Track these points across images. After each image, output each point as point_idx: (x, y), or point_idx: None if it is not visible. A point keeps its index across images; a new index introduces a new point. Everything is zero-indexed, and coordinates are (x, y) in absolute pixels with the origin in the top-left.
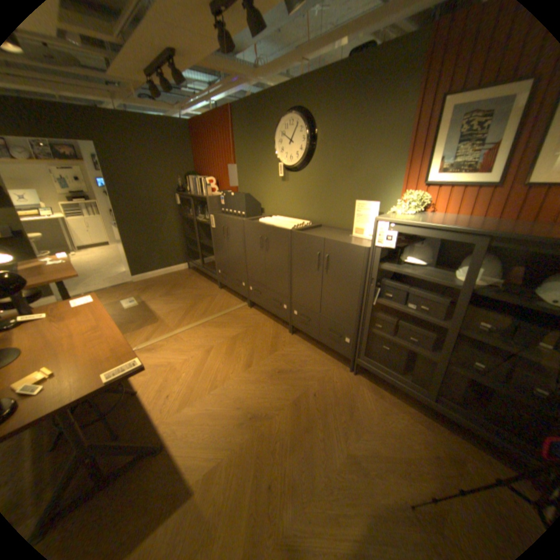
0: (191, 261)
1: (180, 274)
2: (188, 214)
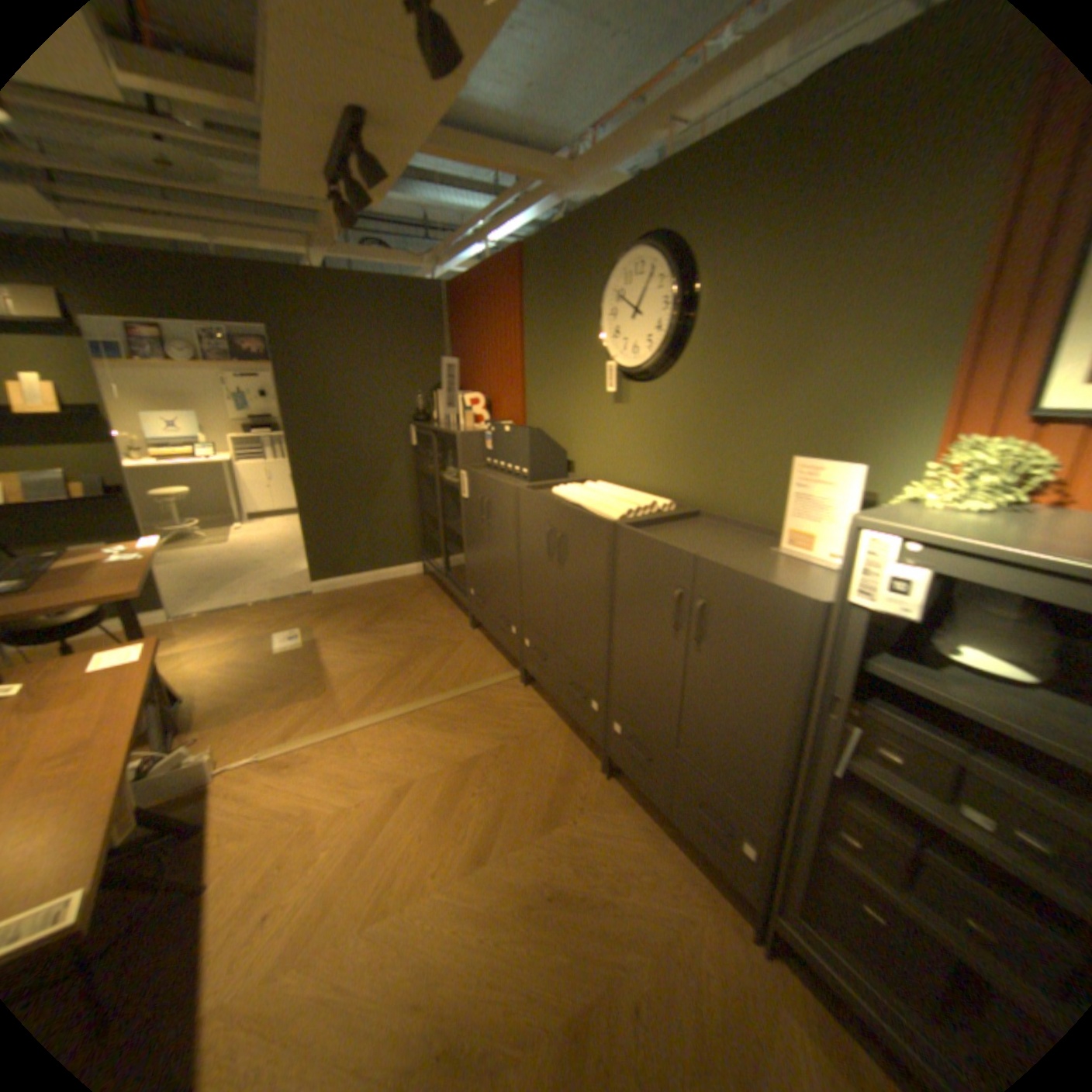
0: (427, 561)
1: (402, 586)
2: (427, 467)
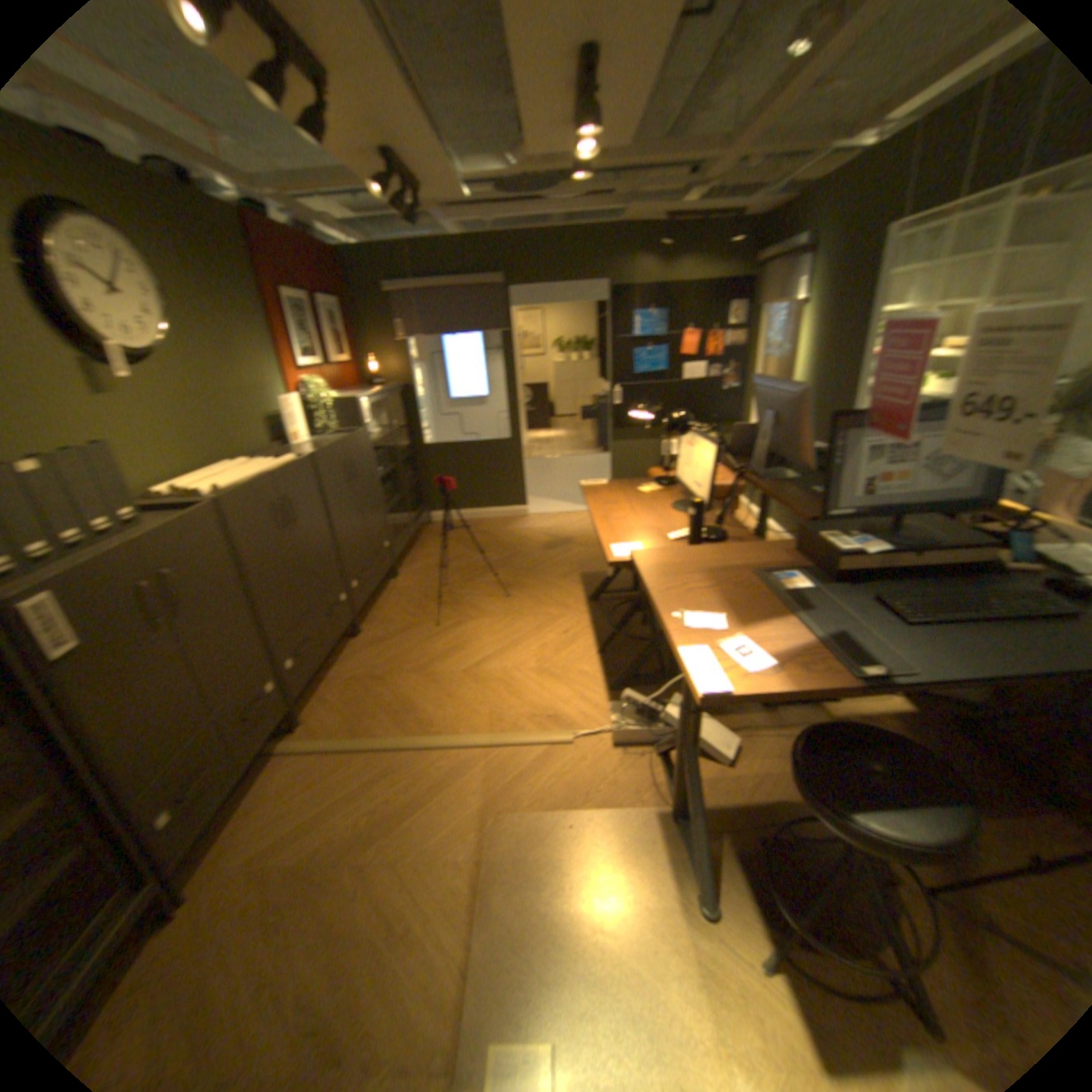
0: None
1: None
2: None
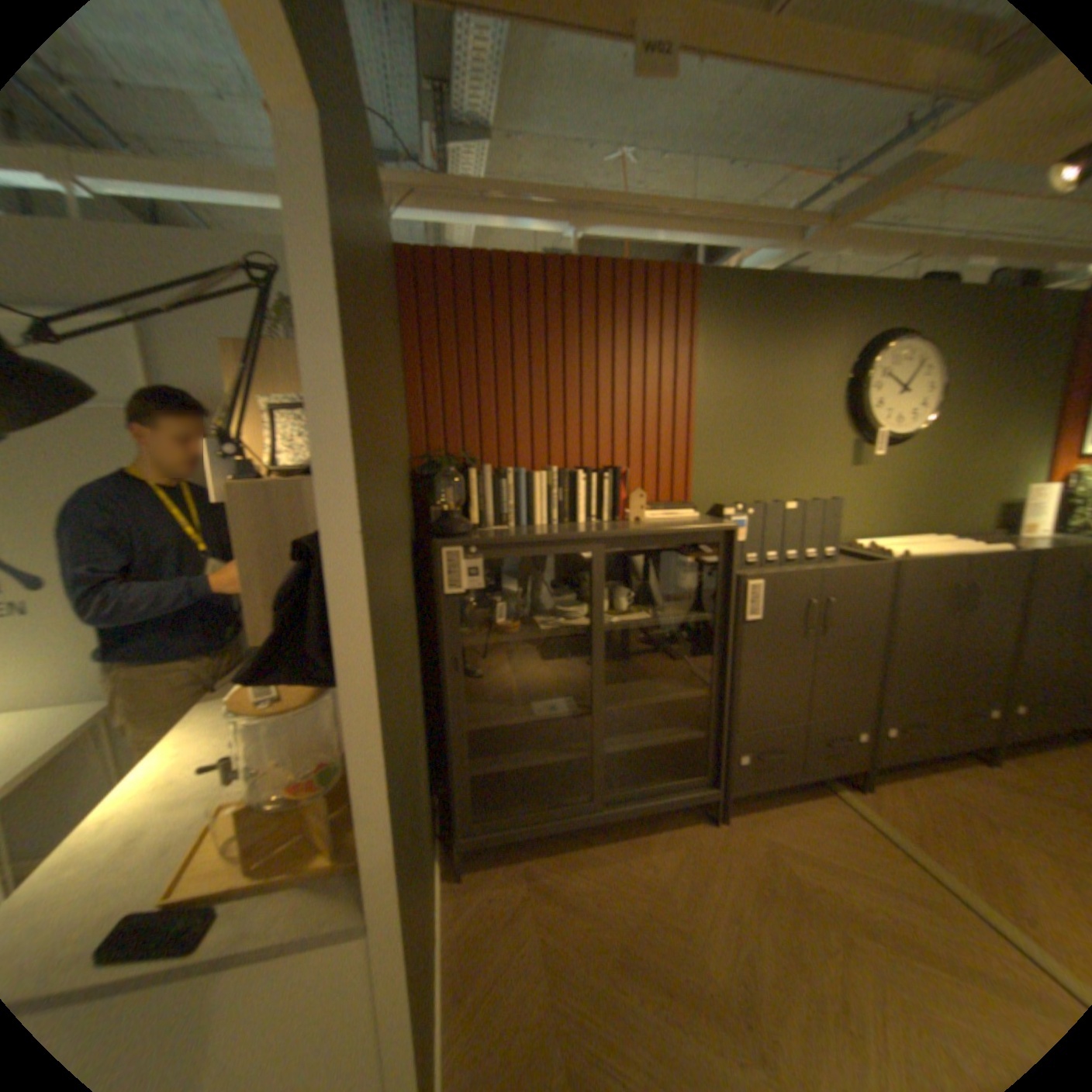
0: (493, 833)
1: (501, 931)
2: (503, 626)
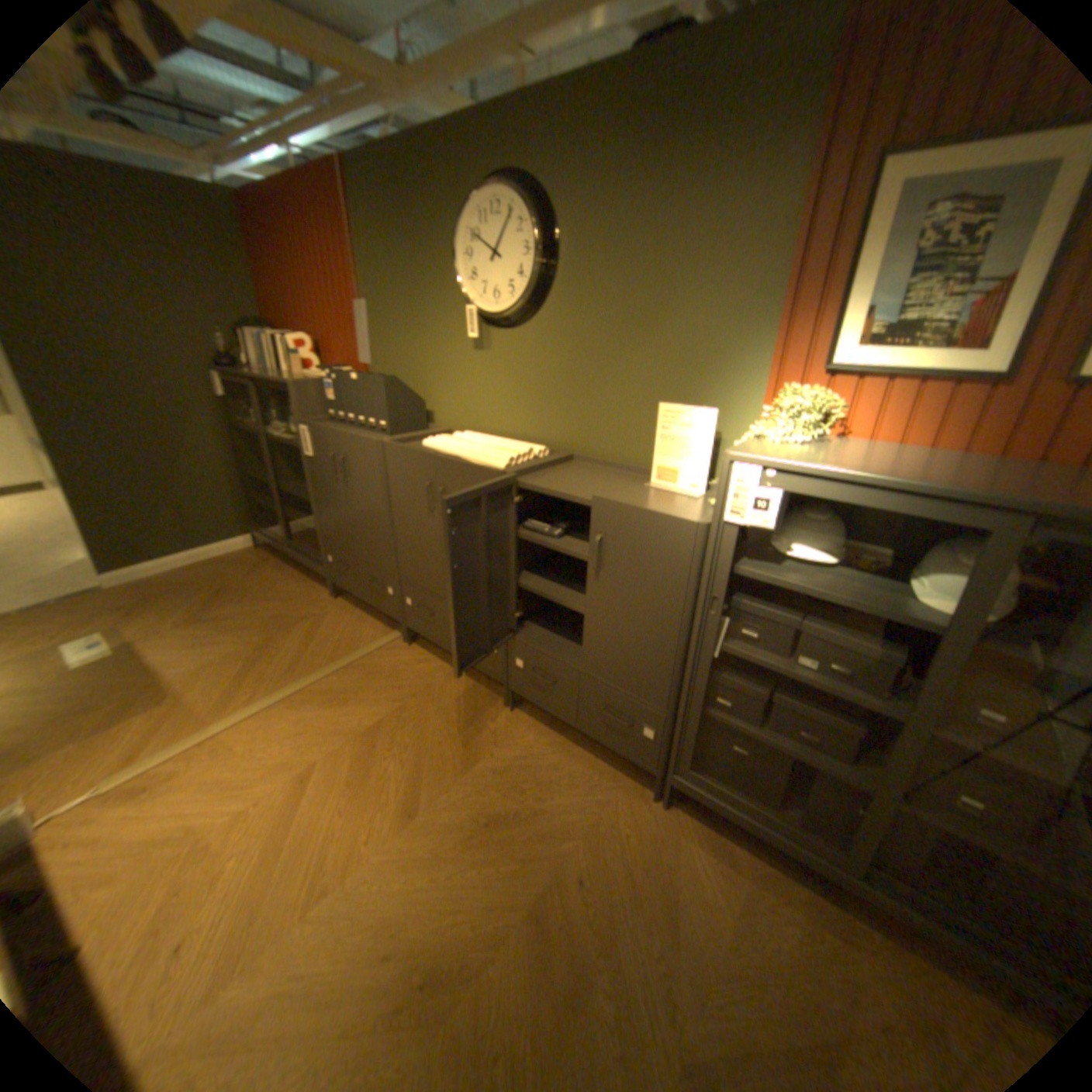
0: (258, 532)
1: (230, 564)
2: (244, 422)
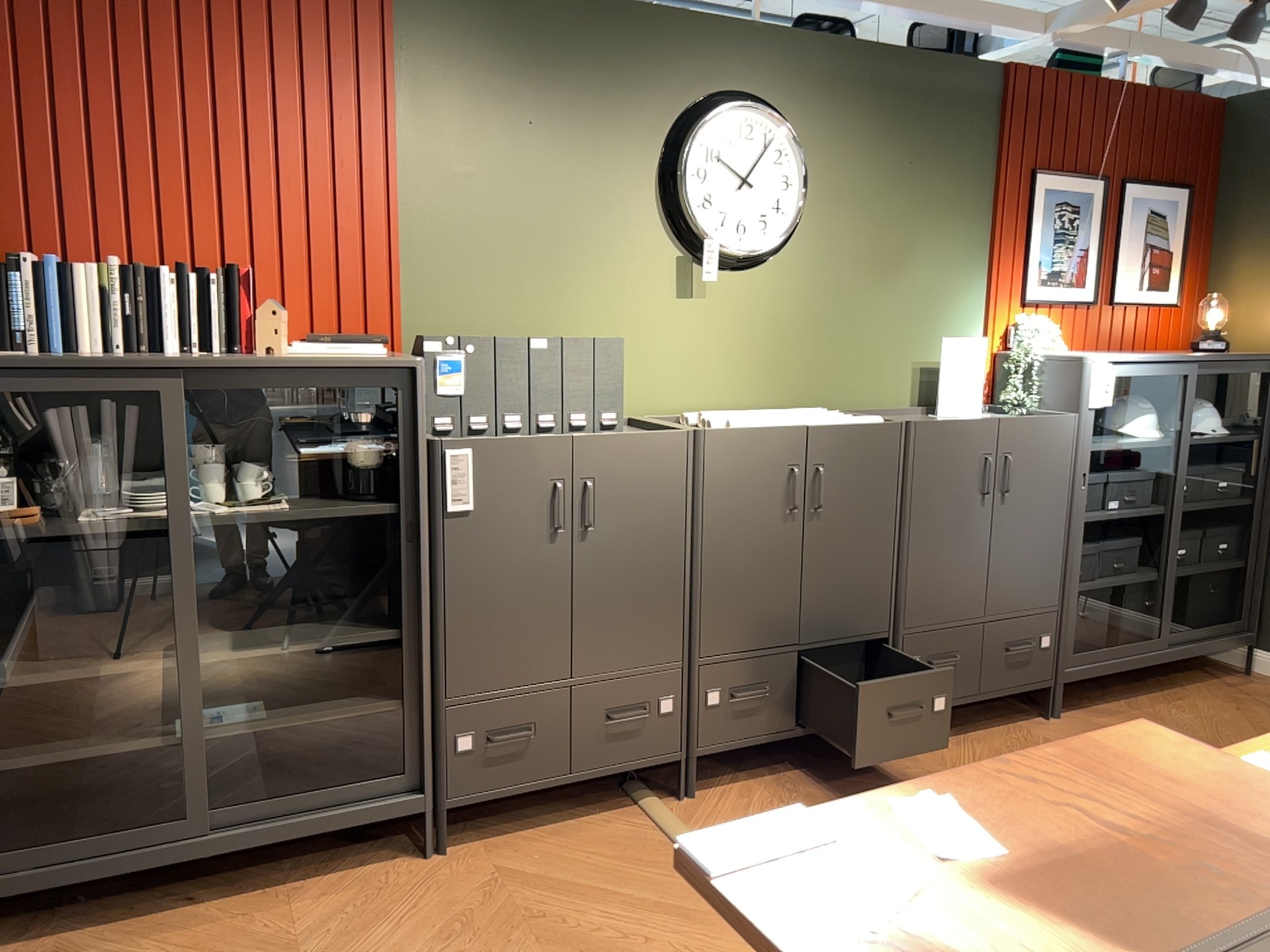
0: None
1: None
2: (2, 512)
